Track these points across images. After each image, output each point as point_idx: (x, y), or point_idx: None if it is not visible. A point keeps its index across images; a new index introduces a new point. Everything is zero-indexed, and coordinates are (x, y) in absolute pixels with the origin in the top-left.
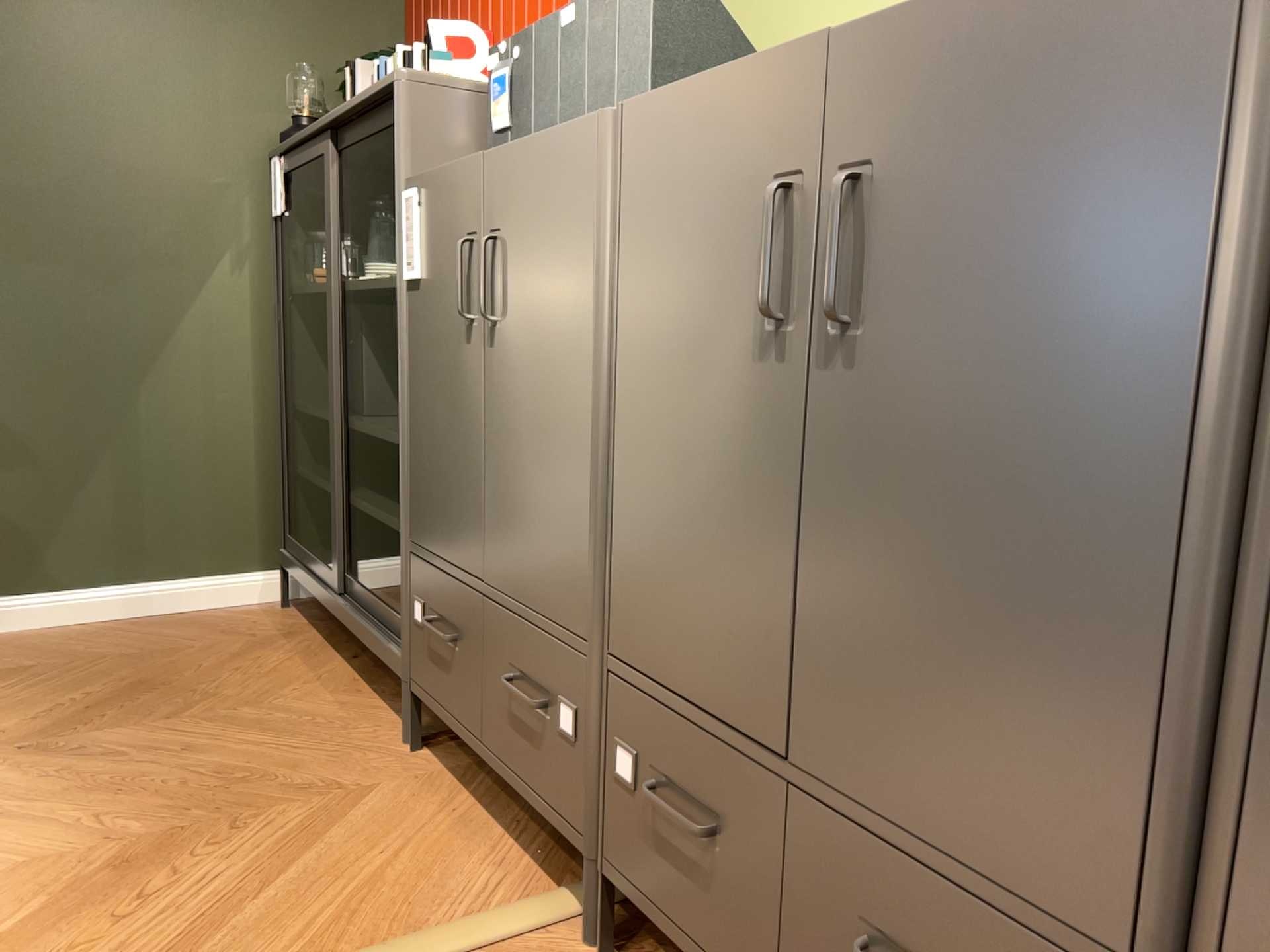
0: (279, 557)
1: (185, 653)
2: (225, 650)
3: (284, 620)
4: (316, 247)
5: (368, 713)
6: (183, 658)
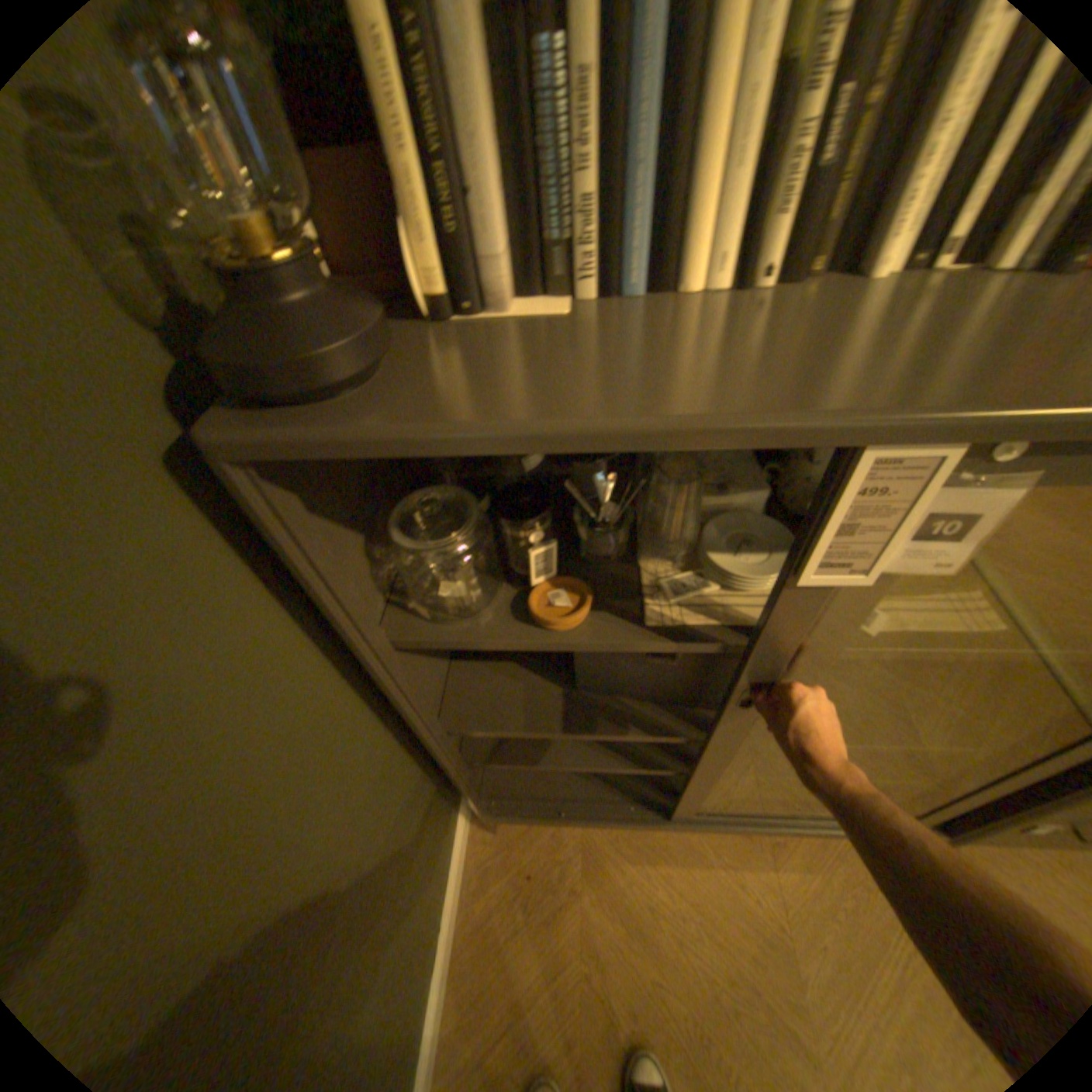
0: (486, 823)
1: (605, 993)
2: (614, 942)
3: (538, 845)
4: (396, 551)
5: (838, 857)
6: (626, 1001)
